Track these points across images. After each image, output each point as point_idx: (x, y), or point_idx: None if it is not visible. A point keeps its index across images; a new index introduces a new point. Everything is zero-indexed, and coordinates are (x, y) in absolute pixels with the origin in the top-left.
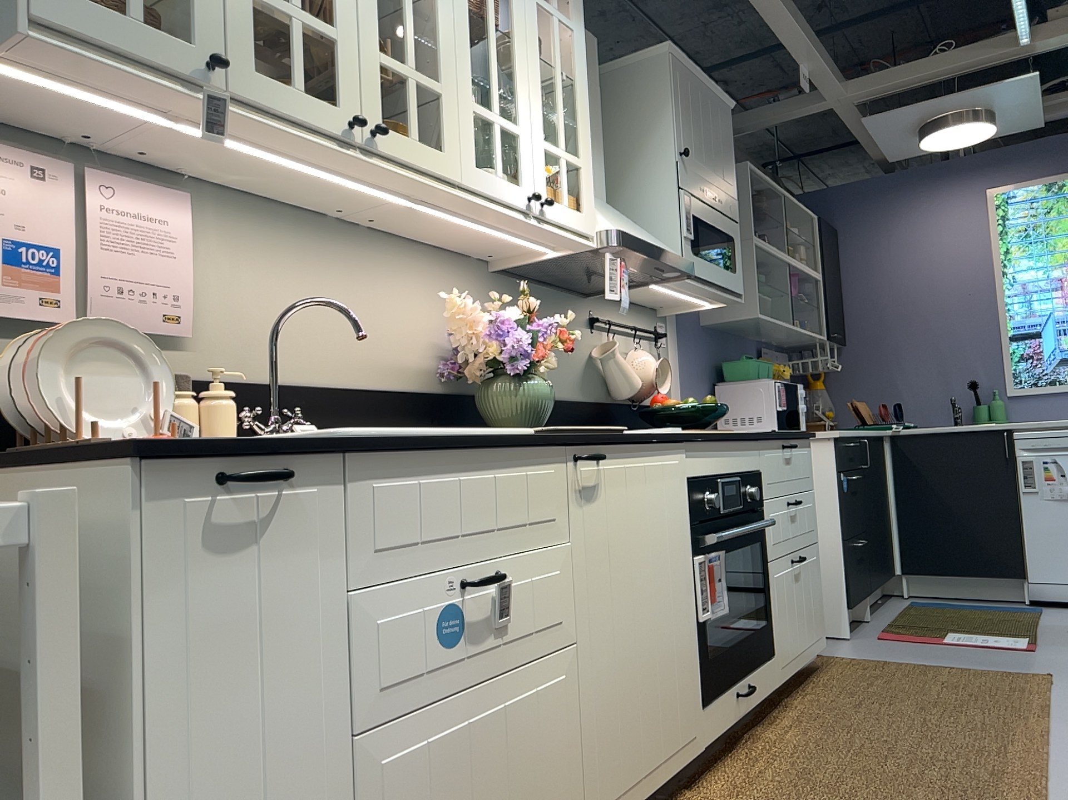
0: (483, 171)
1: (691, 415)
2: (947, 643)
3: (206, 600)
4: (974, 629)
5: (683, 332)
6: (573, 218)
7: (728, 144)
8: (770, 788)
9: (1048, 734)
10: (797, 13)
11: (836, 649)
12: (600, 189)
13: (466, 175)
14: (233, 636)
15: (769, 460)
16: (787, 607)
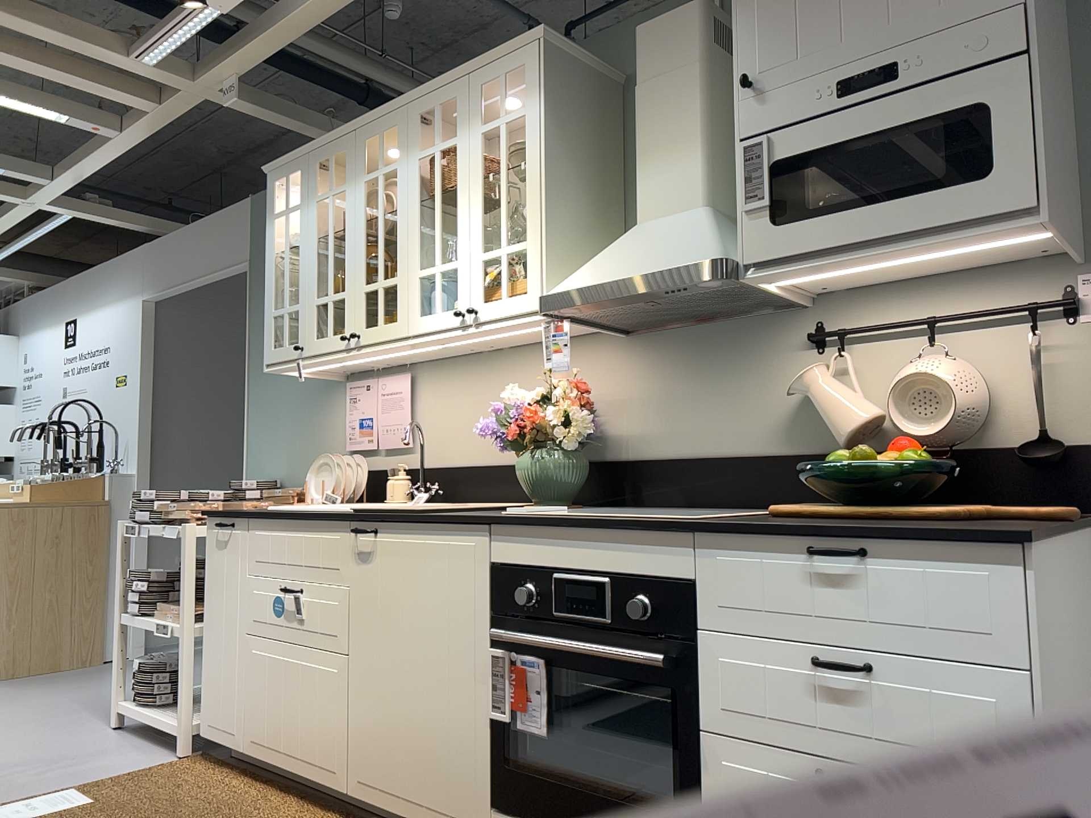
0: (423, 316)
1: (836, 477)
2: None
3: (217, 563)
4: None
5: None
6: (509, 305)
7: None
8: None
9: None
10: None
11: None
12: (684, 199)
13: (409, 326)
14: (221, 578)
15: (727, 567)
16: None
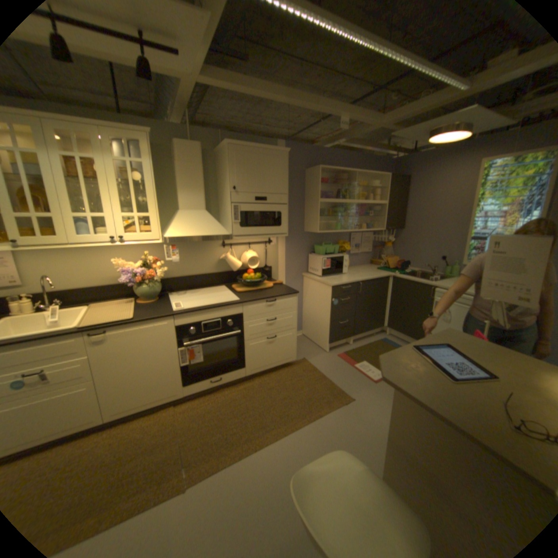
0: (82, 236)
1: (248, 282)
2: (353, 367)
3: None
4: (376, 363)
5: (287, 237)
6: (143, 237)
7: (280, 170)
8: (191, 415)
9: (295, 431)
10: (318, 97)
11: (315, 357)
12: (199, 206)
13: (71, 240)
14: None
15: (250, 308)
16: (258, 353)
